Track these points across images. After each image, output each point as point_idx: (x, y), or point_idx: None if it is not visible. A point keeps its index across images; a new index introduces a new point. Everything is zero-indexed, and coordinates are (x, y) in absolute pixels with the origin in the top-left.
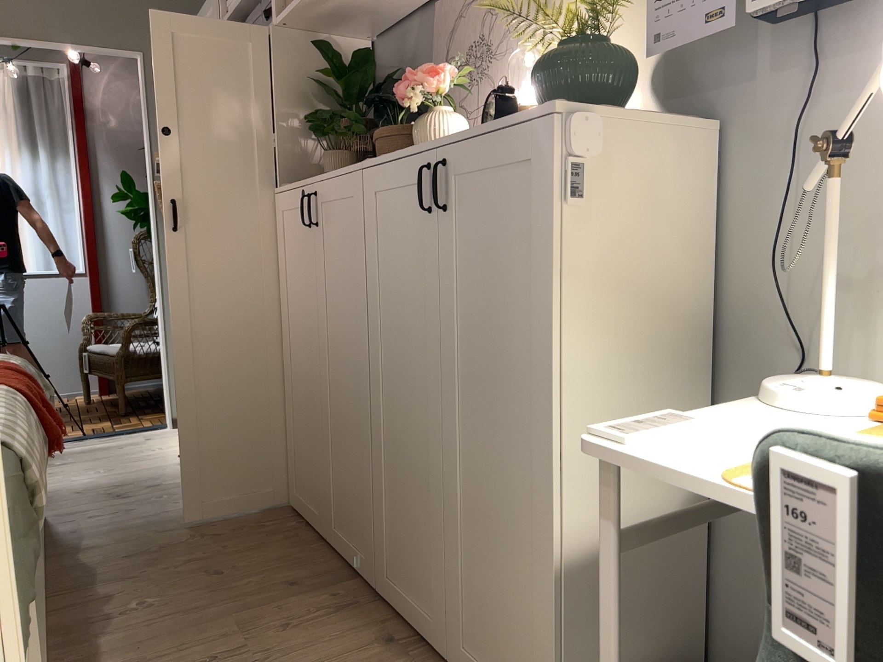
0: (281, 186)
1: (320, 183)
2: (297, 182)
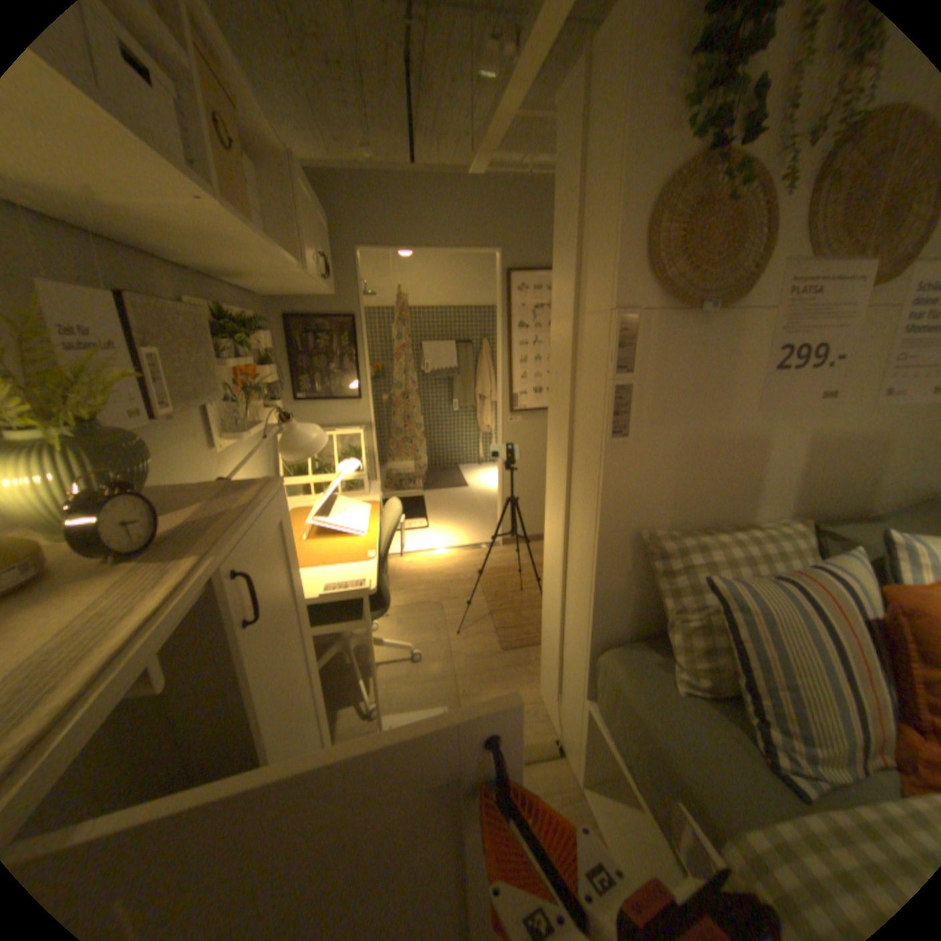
0: None
1: None
2: None
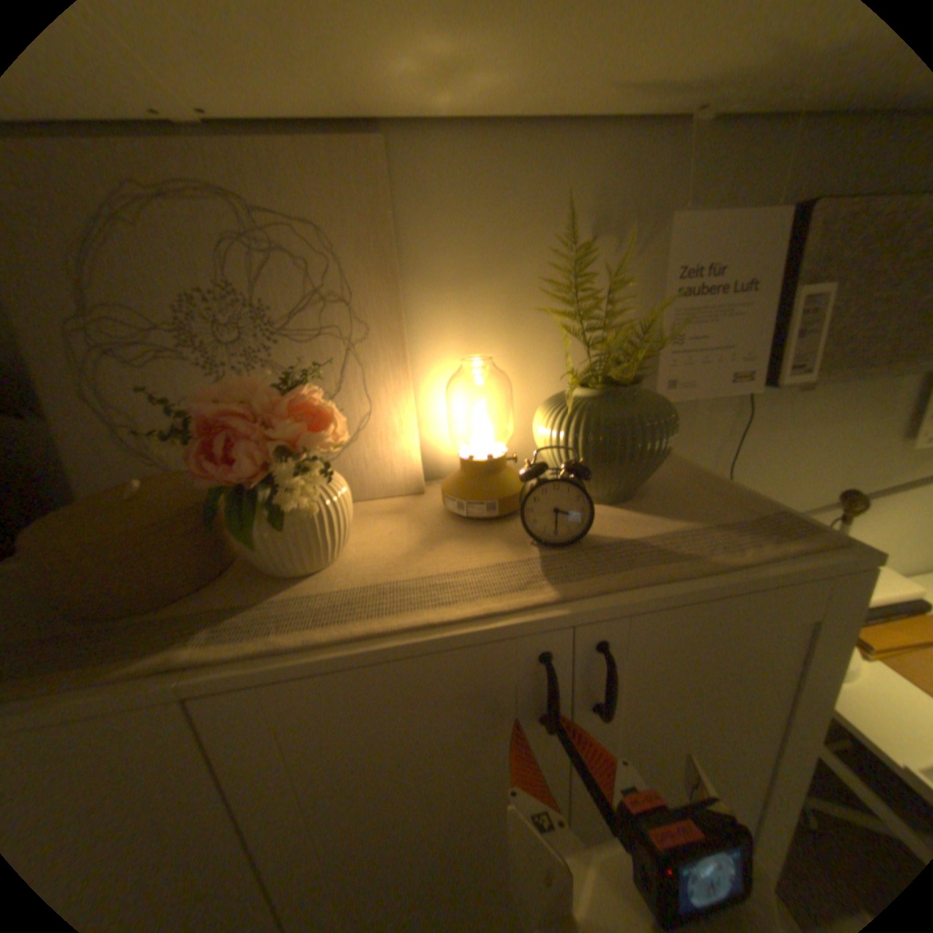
0: None
1: None
2: None
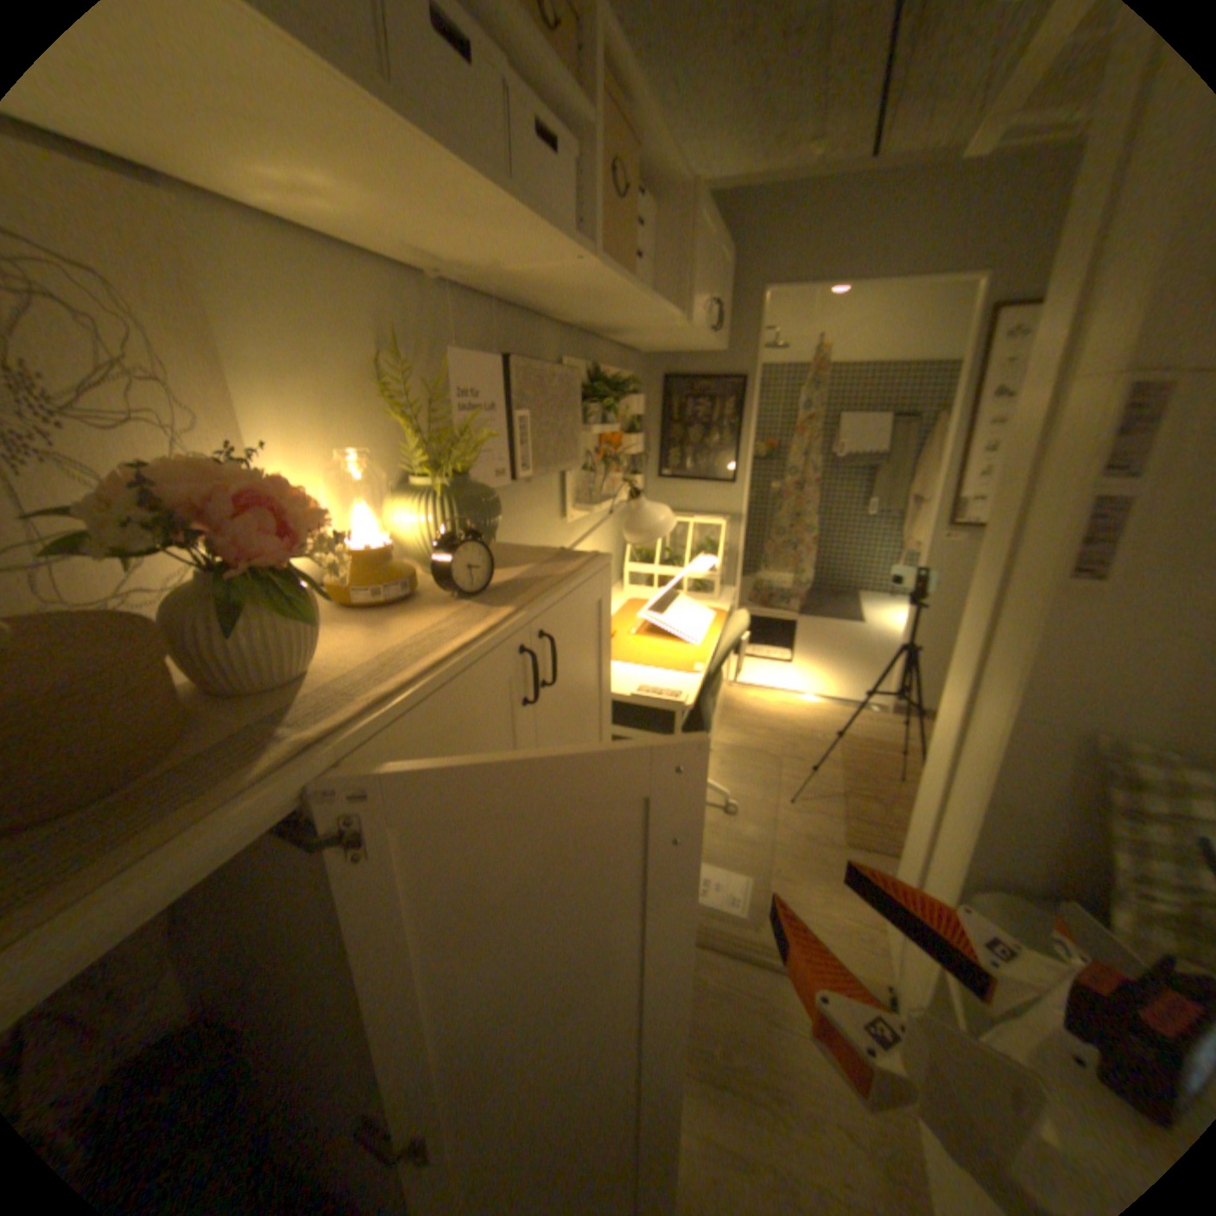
0: None
1: None
2: None
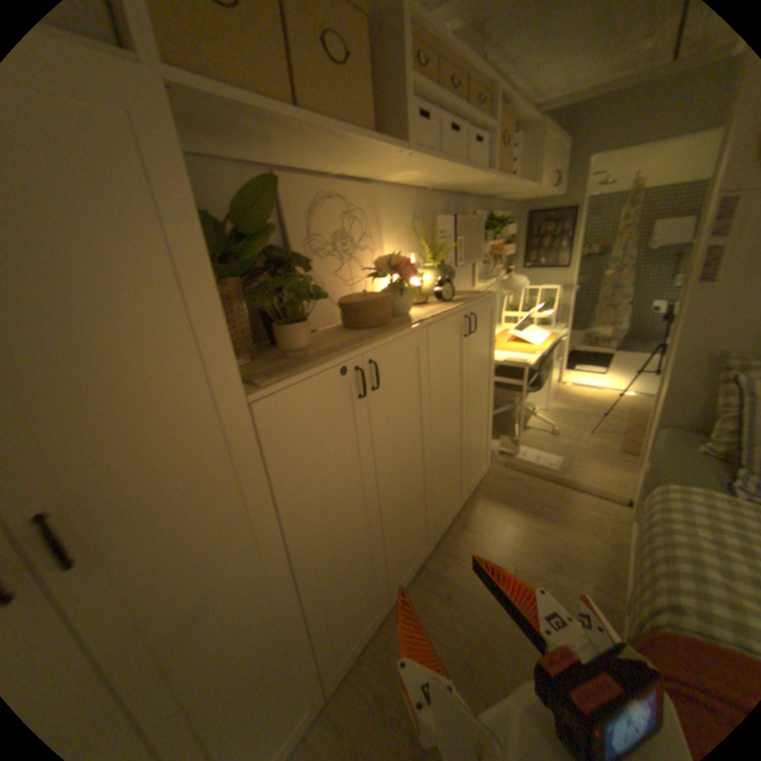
0: (266, 383)
1: (378, 348)
2: (320, 362)
